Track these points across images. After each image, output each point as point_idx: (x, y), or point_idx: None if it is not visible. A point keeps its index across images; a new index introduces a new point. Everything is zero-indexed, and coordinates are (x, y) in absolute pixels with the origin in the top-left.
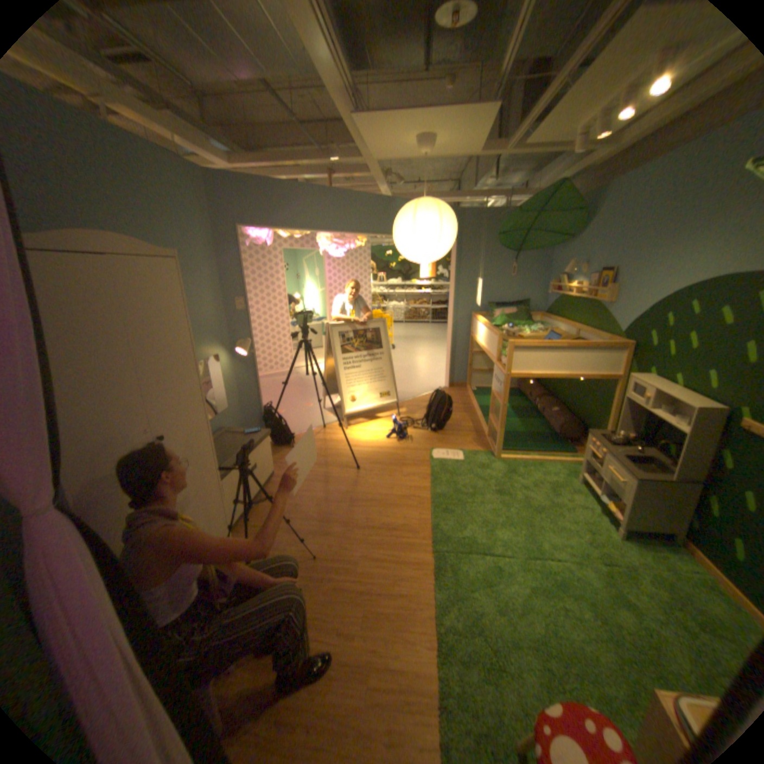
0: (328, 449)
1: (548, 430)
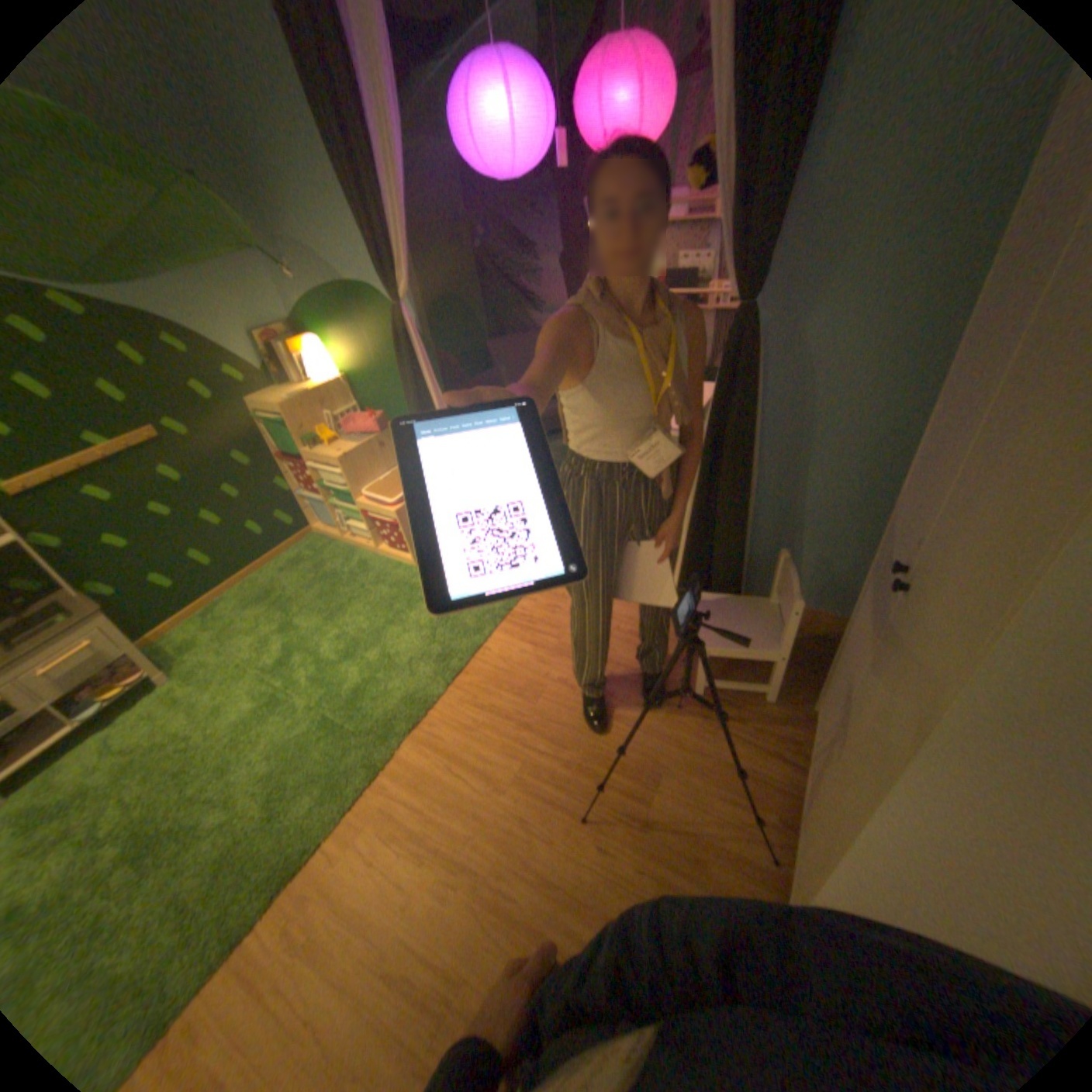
0: None
1: None
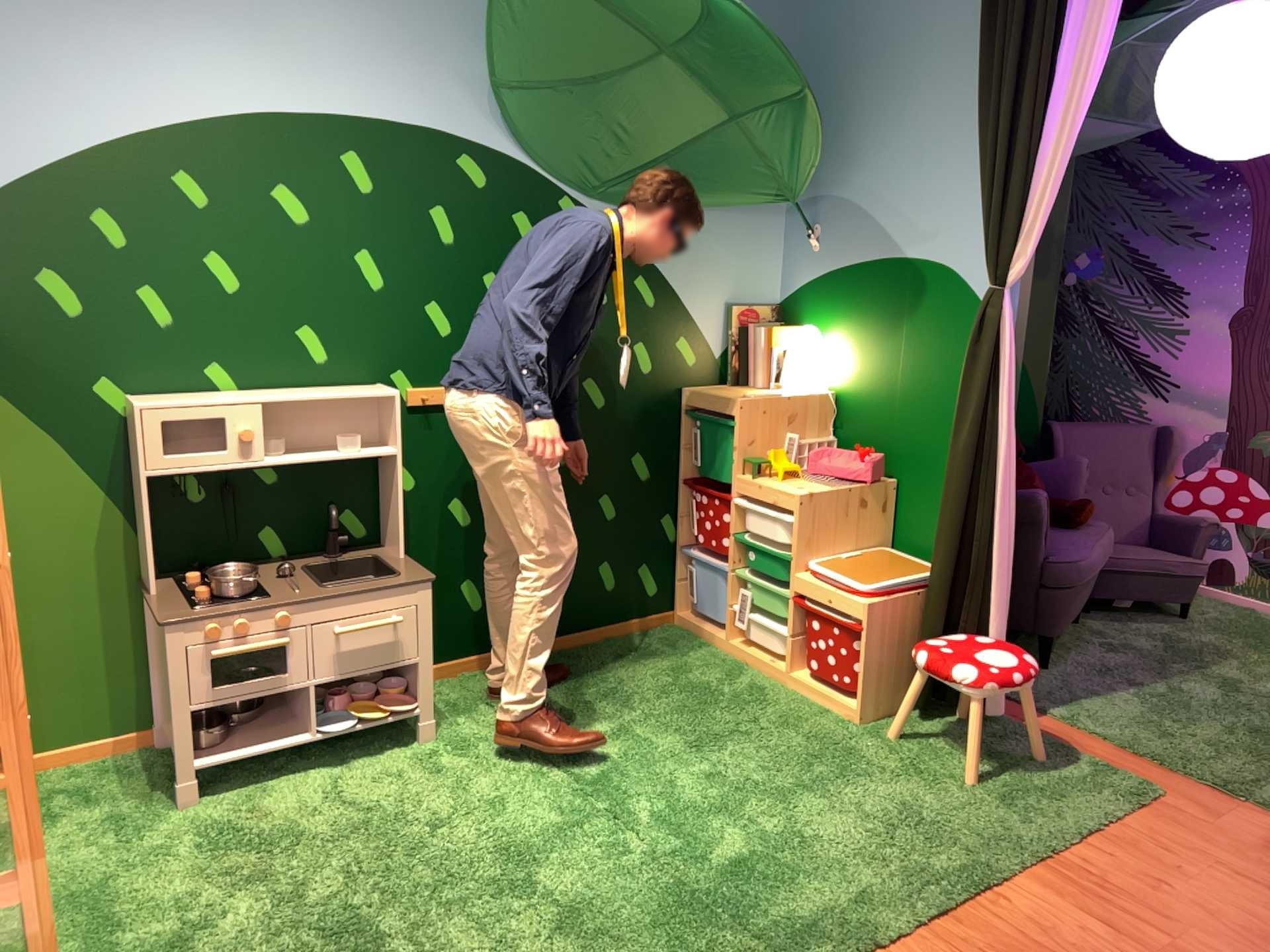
0: None
1: None
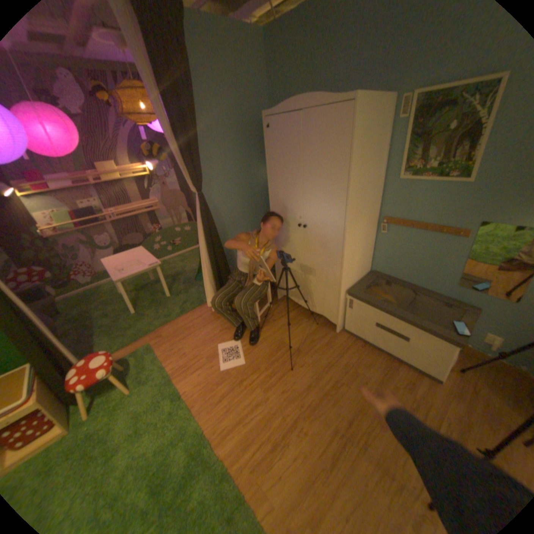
0: None
1: None
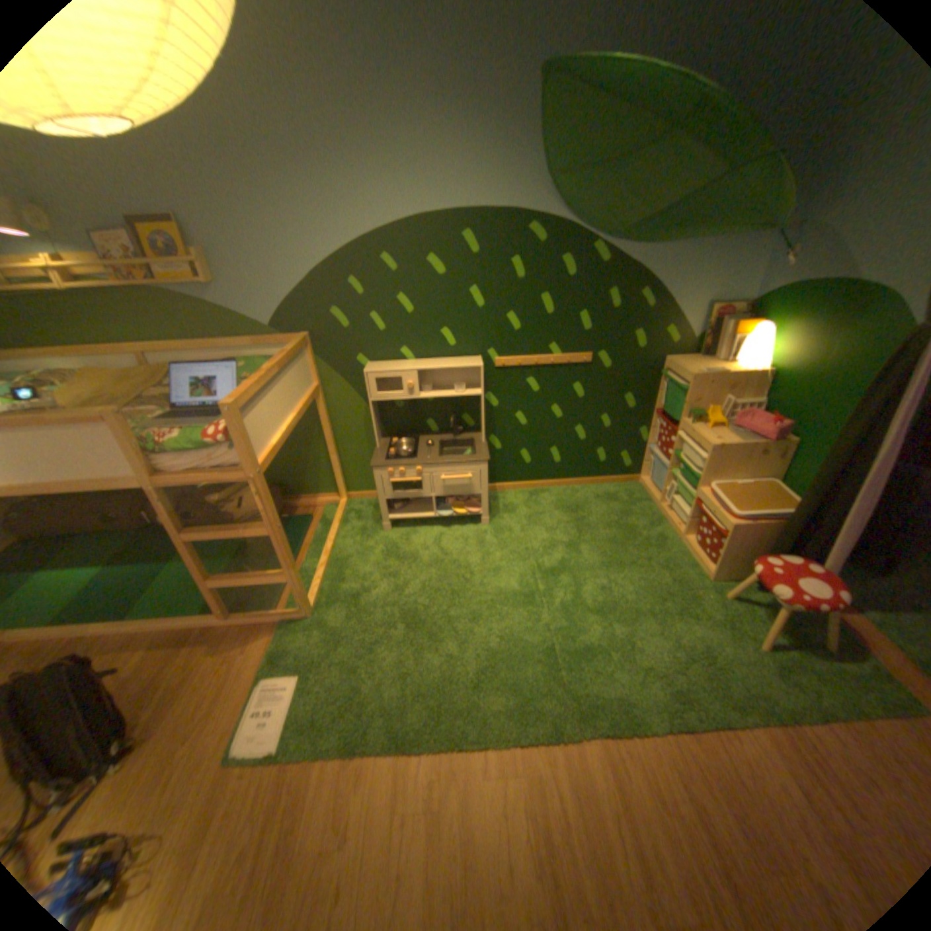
0: None
1: None
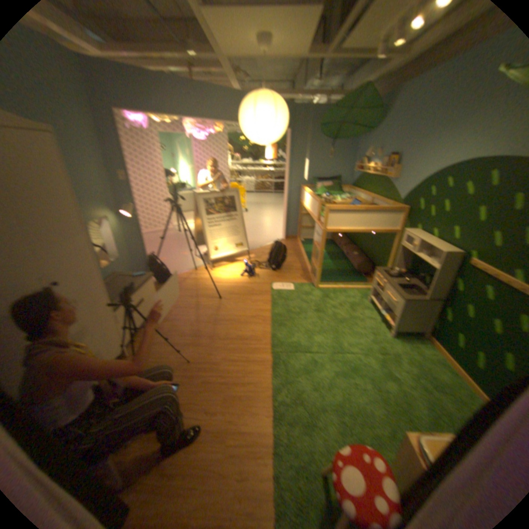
0: (198, 284)
1: (350, 267)
